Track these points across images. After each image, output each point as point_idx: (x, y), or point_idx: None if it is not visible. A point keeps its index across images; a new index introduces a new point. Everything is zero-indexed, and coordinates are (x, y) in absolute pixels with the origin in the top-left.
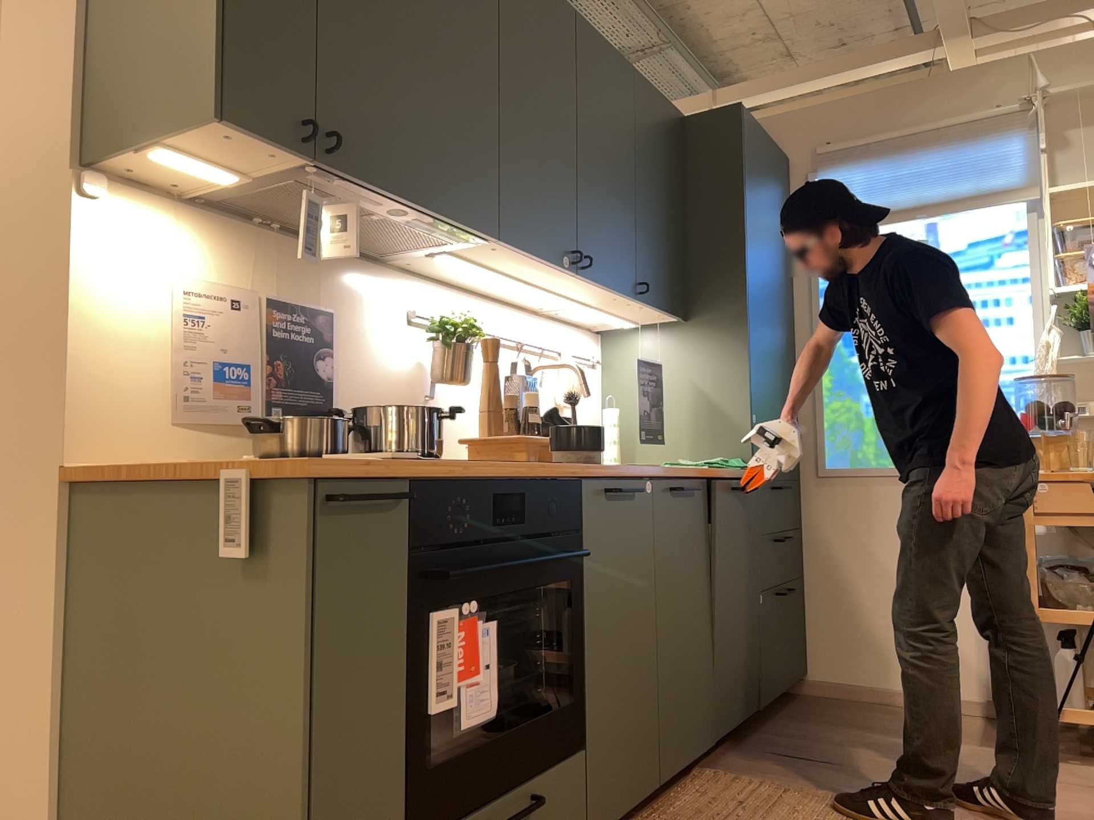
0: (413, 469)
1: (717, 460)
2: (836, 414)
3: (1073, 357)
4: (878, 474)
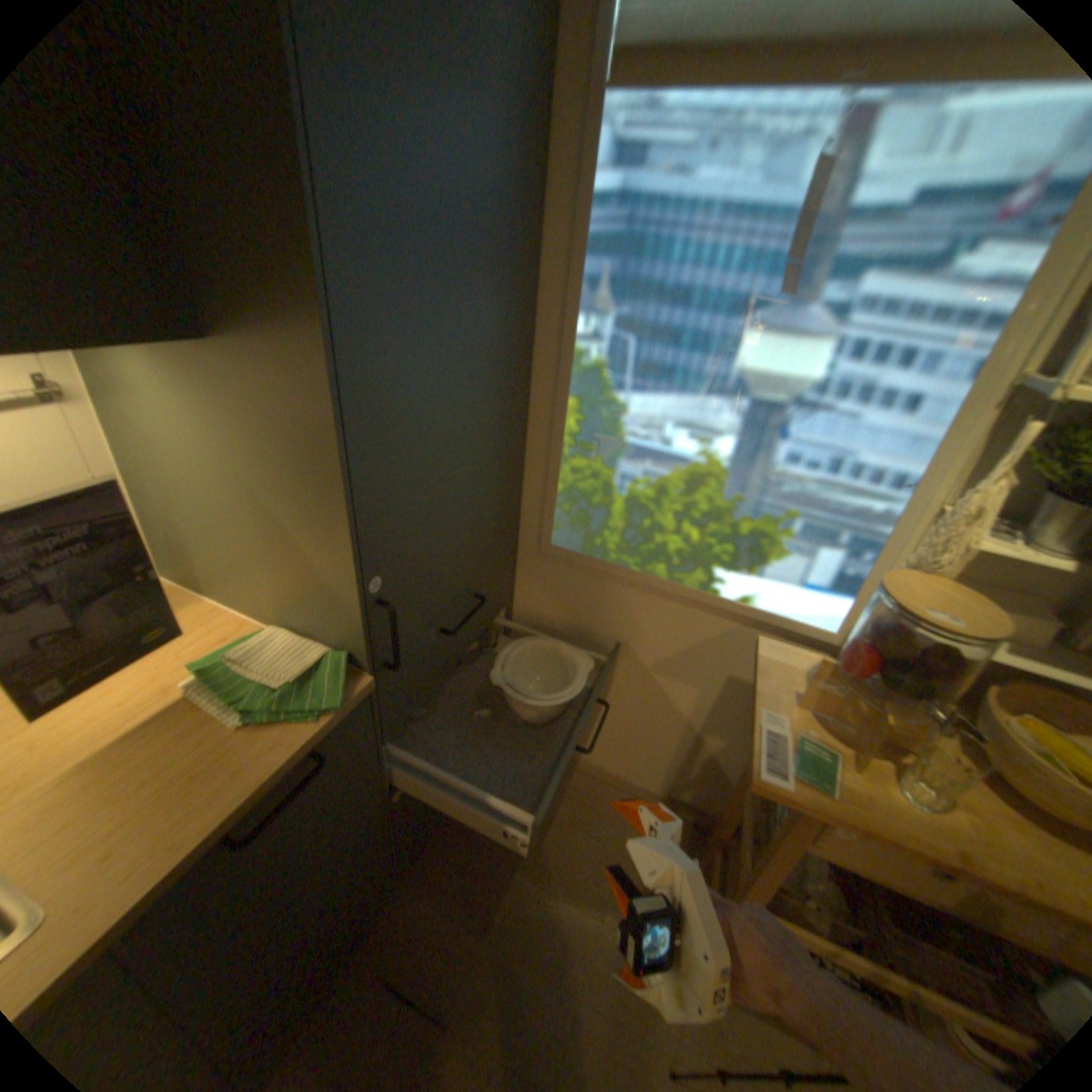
0: None
1: (287, 678)
2: (577, 478)
3: (1013, 548)
4: (616, 573)
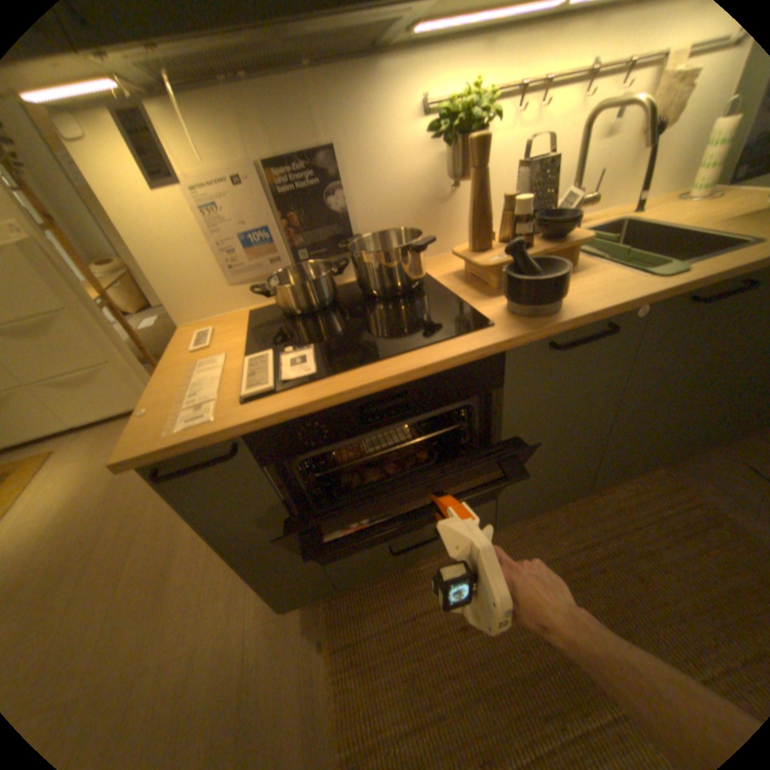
0: (230, 432)
1: None
2: None
3: None
4: None
